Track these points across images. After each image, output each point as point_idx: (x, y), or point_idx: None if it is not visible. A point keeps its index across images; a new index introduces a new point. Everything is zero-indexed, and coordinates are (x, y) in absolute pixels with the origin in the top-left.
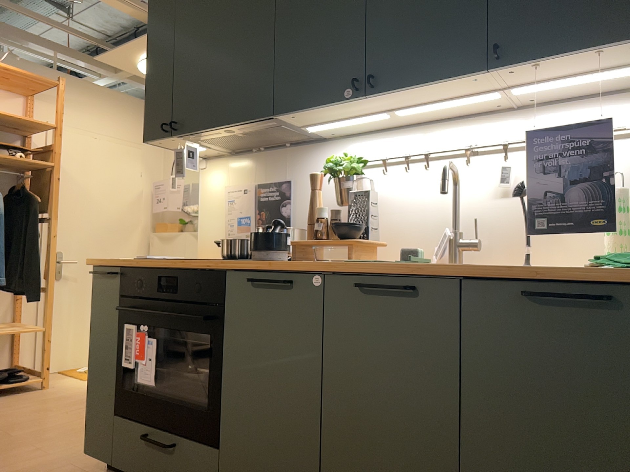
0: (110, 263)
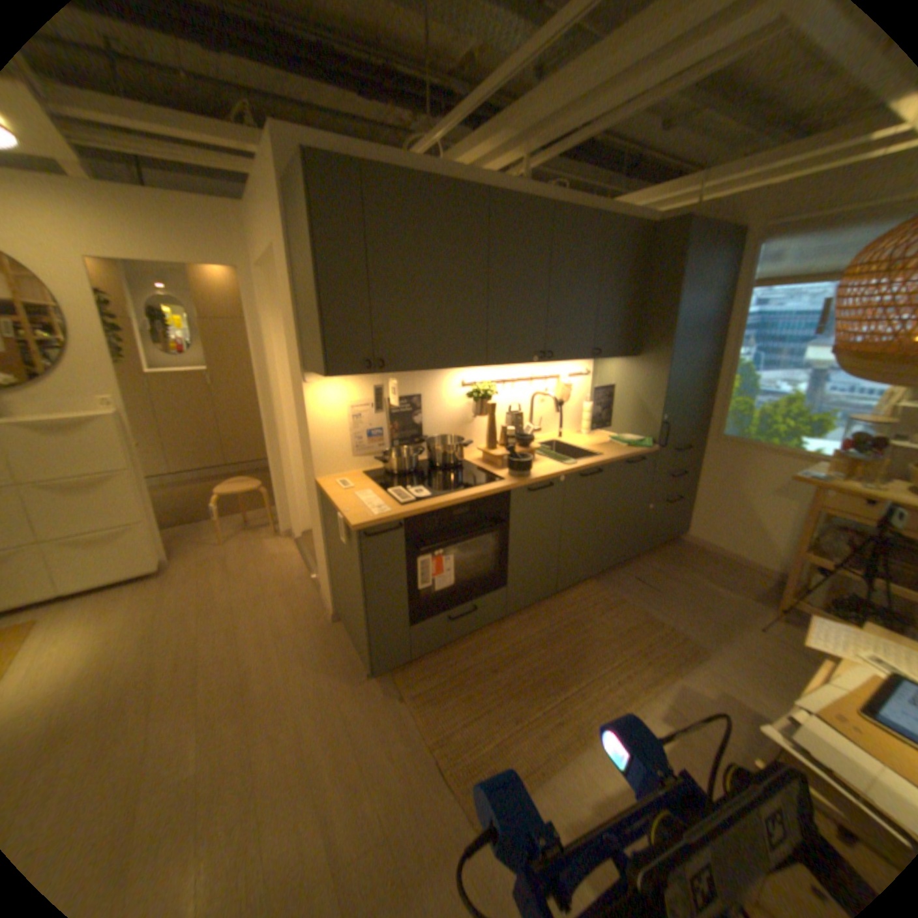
0: (392, 520)
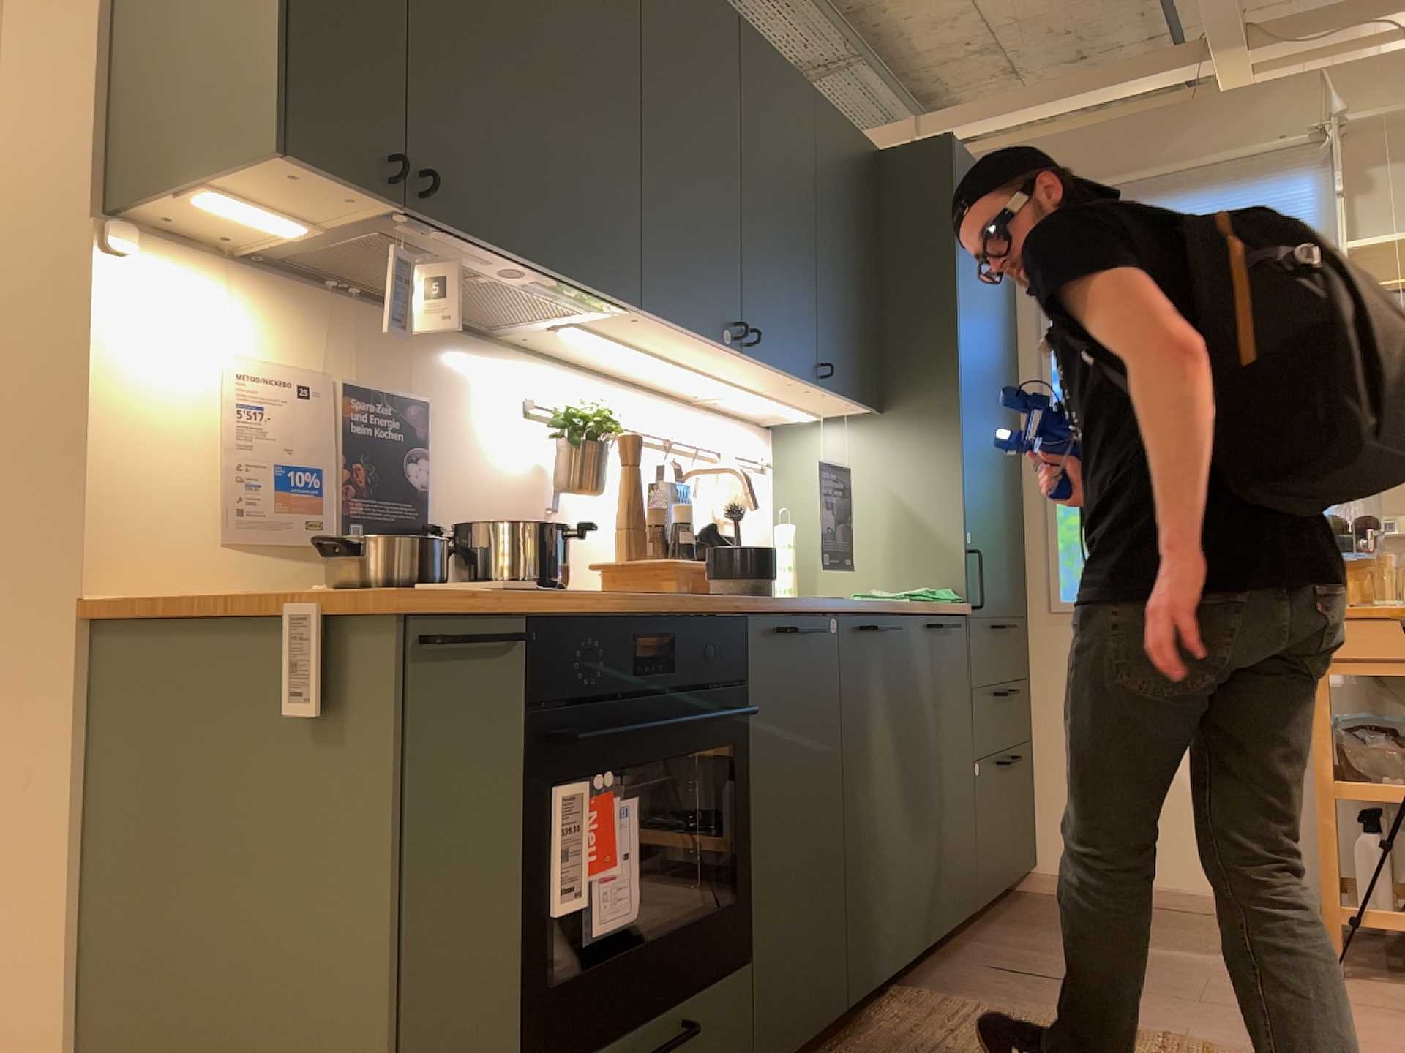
0: (499, 605)
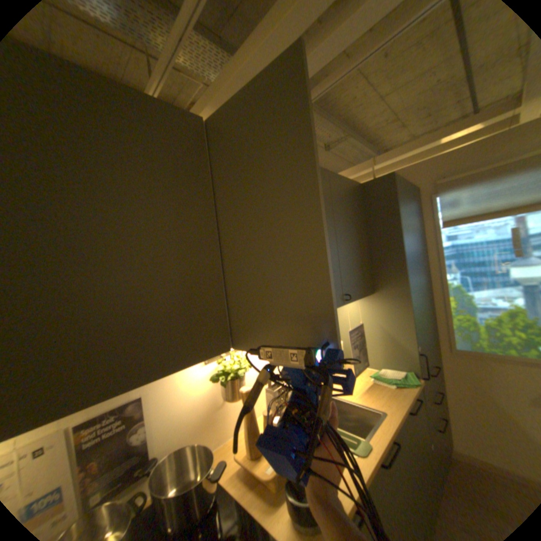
0: None
